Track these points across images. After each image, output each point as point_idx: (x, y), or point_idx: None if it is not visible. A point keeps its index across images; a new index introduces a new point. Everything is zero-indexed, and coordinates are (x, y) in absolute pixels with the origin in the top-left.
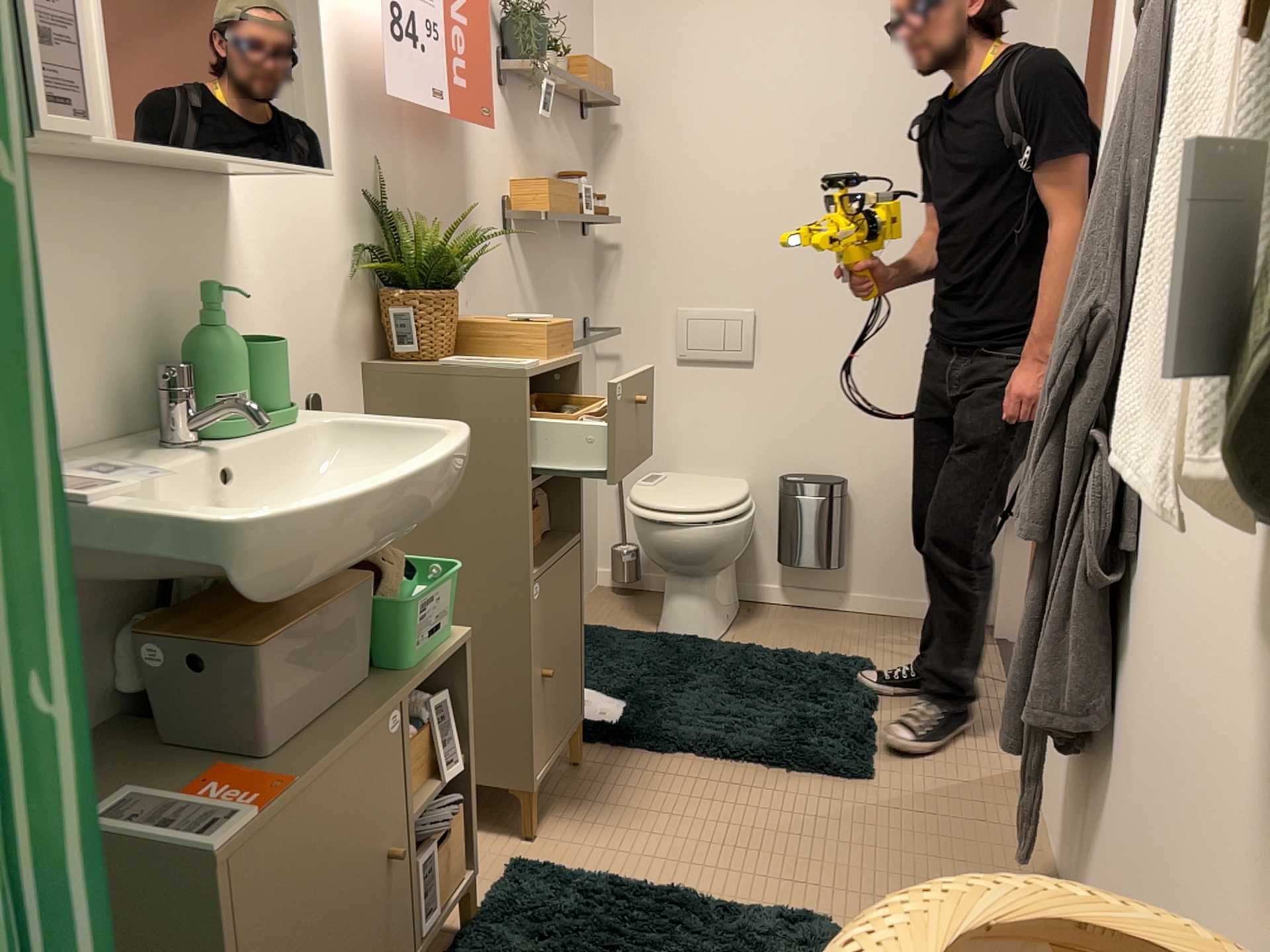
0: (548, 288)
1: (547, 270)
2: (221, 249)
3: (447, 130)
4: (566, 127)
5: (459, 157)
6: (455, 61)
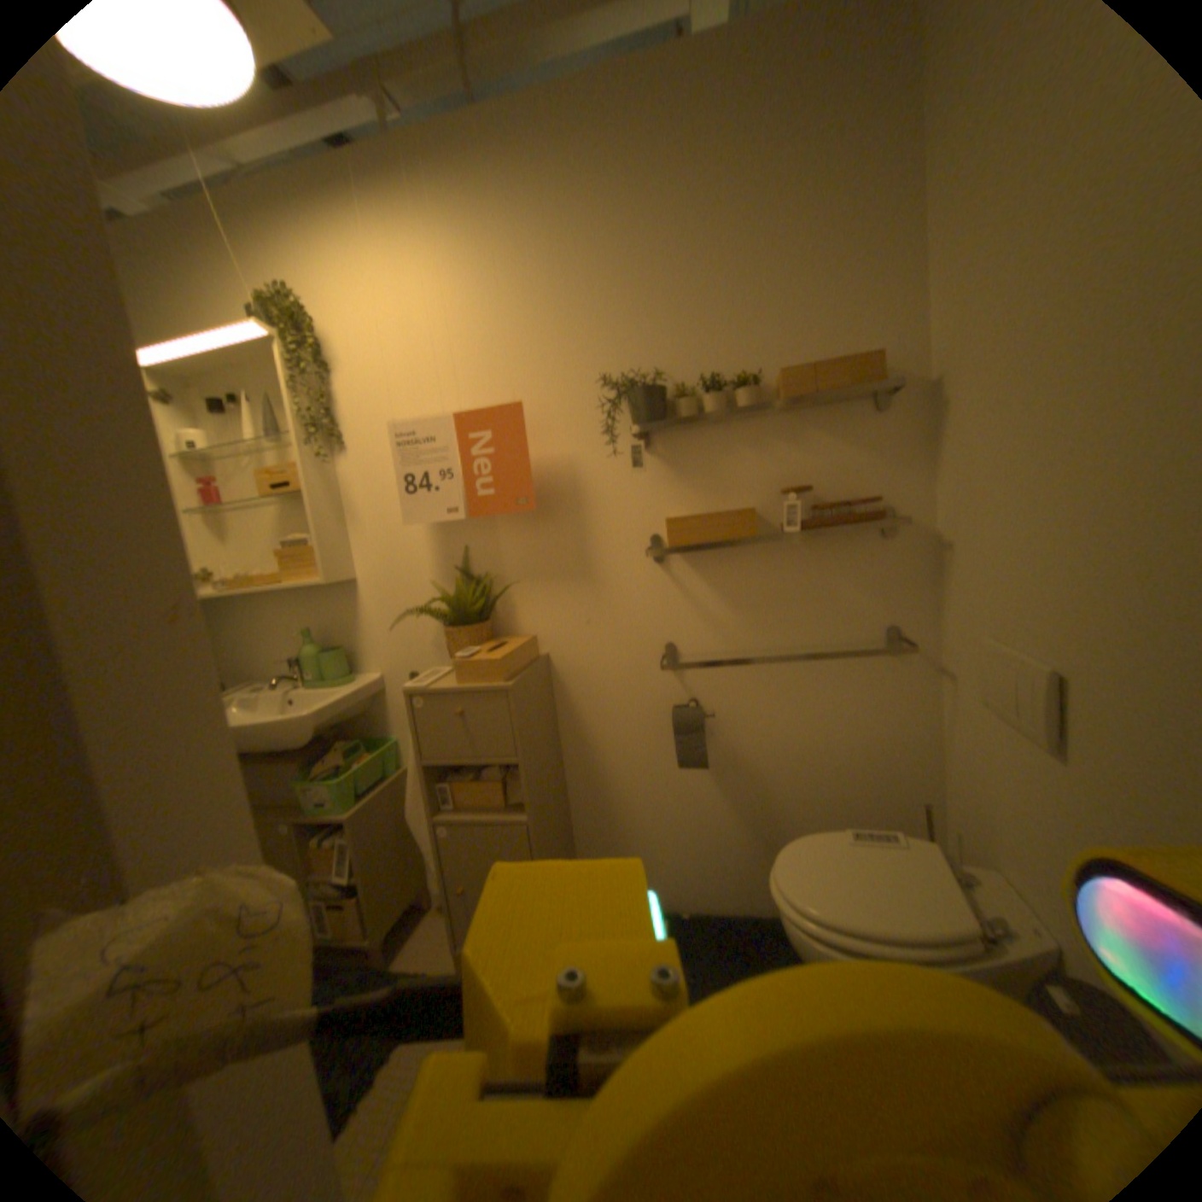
0: (764, 599)
1: (763, 582)
2: (352, 606)
3: (551, 504)
4: (820, 428)
5: (570, 518)
6: (477, 477)
